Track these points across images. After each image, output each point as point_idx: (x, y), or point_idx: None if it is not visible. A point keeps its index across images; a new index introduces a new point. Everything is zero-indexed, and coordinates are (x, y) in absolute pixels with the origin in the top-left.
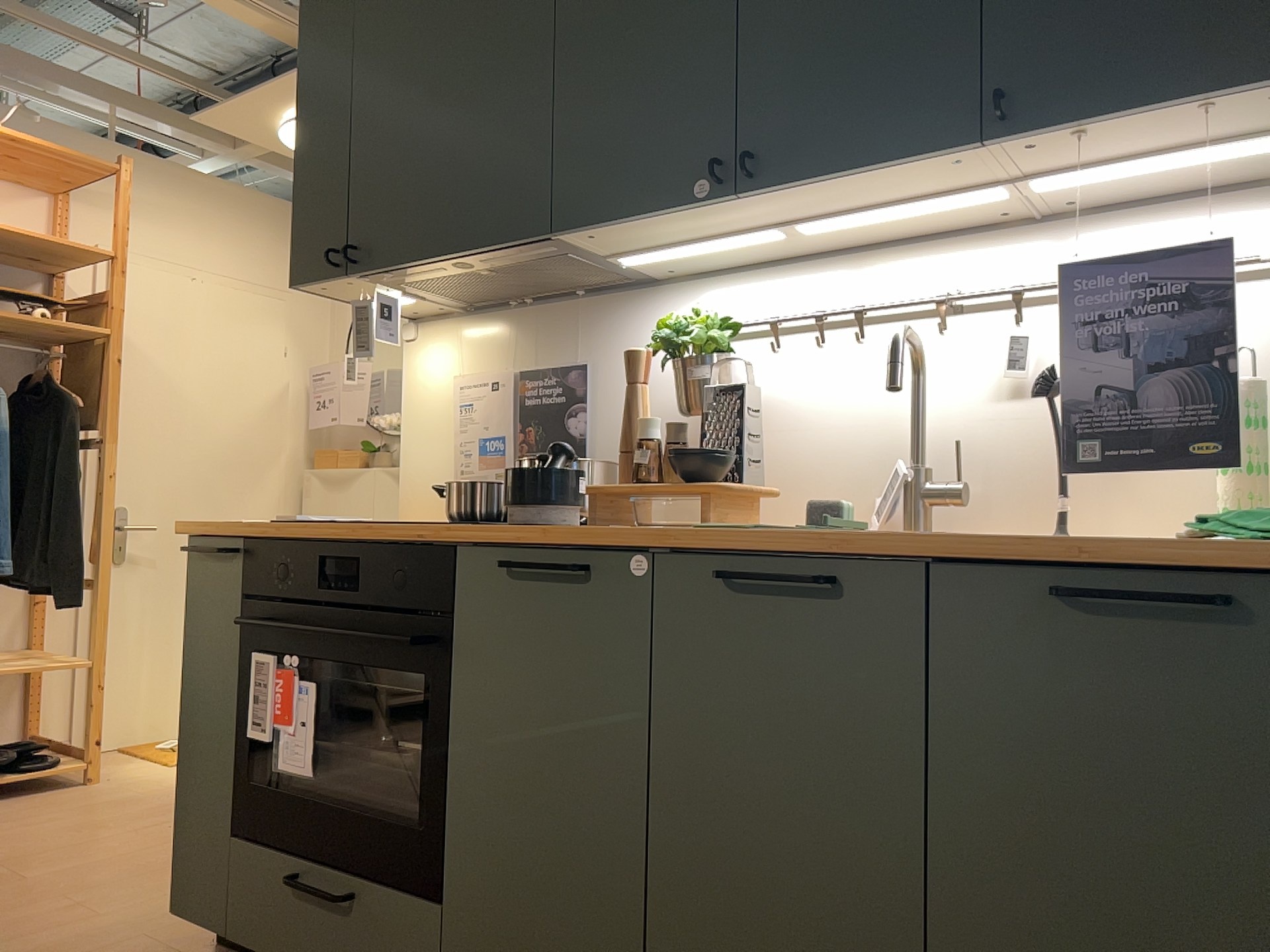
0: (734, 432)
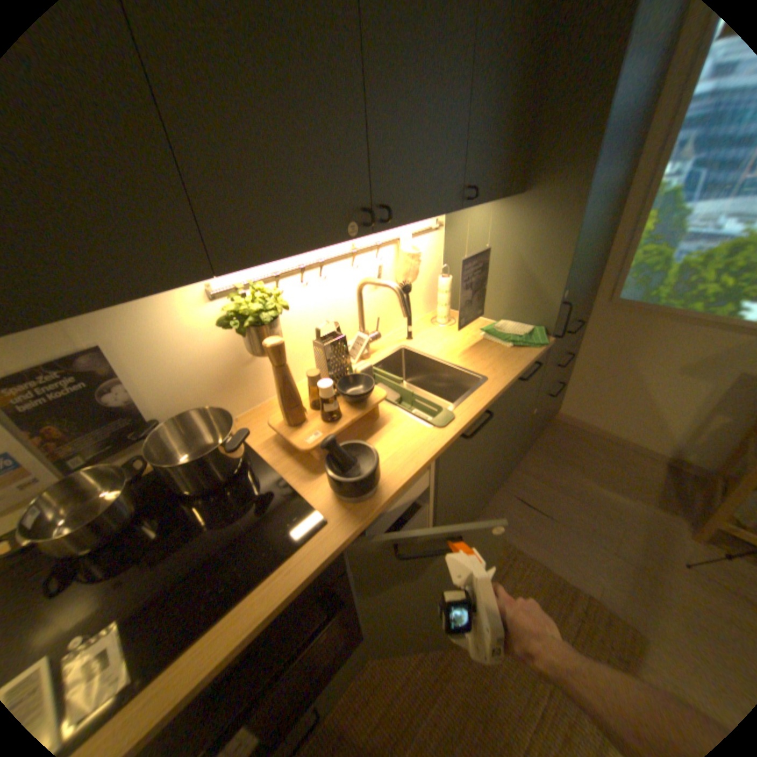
0: (344, 363)
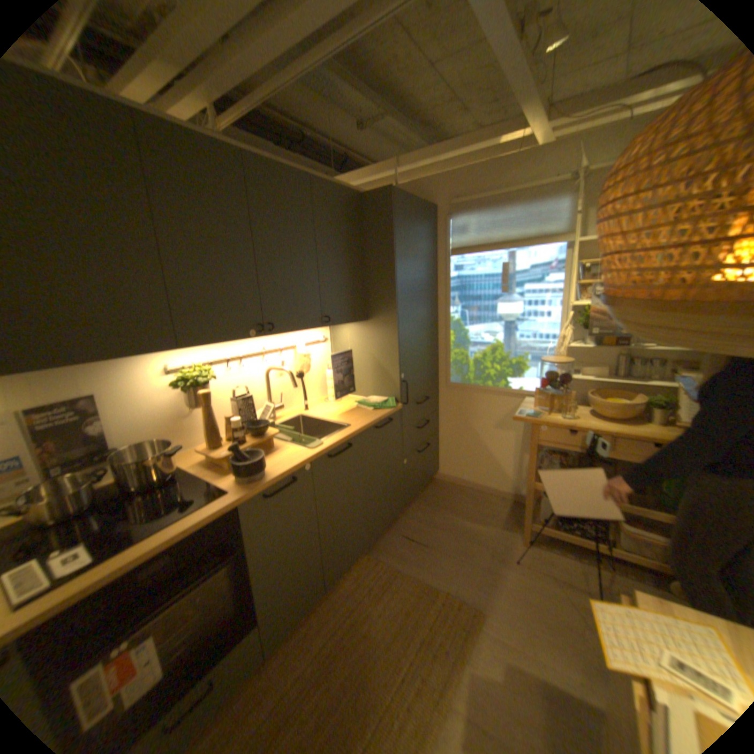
0: (250, 414)
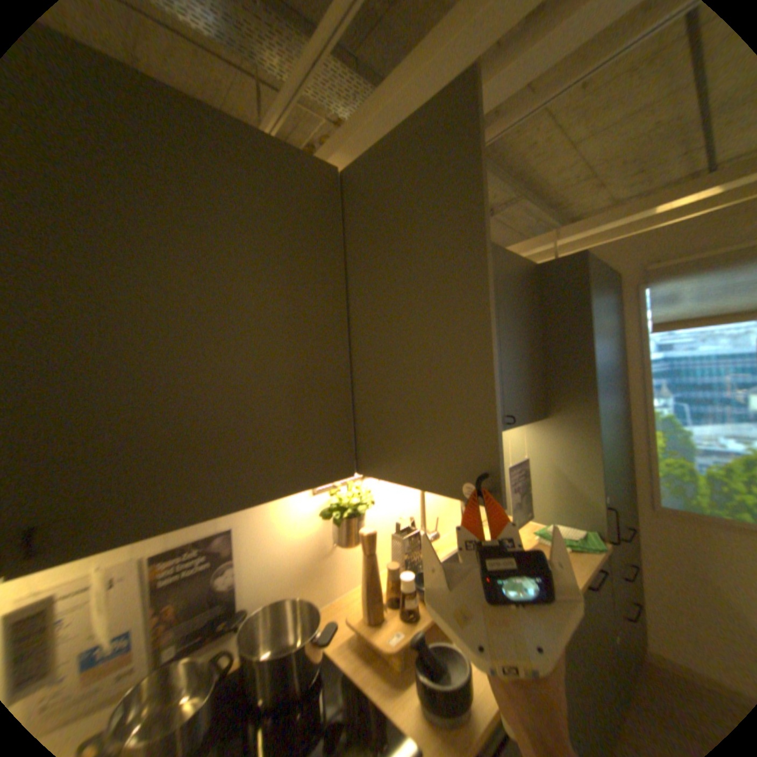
0: (419, 558)
